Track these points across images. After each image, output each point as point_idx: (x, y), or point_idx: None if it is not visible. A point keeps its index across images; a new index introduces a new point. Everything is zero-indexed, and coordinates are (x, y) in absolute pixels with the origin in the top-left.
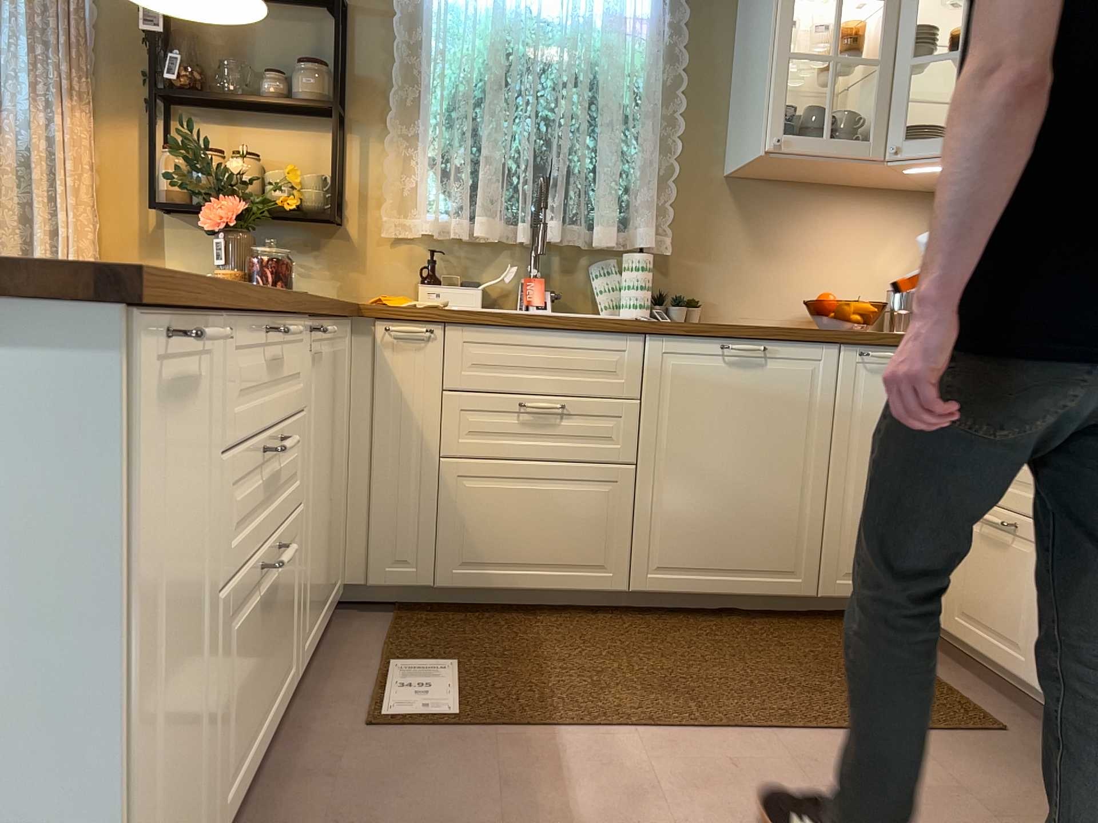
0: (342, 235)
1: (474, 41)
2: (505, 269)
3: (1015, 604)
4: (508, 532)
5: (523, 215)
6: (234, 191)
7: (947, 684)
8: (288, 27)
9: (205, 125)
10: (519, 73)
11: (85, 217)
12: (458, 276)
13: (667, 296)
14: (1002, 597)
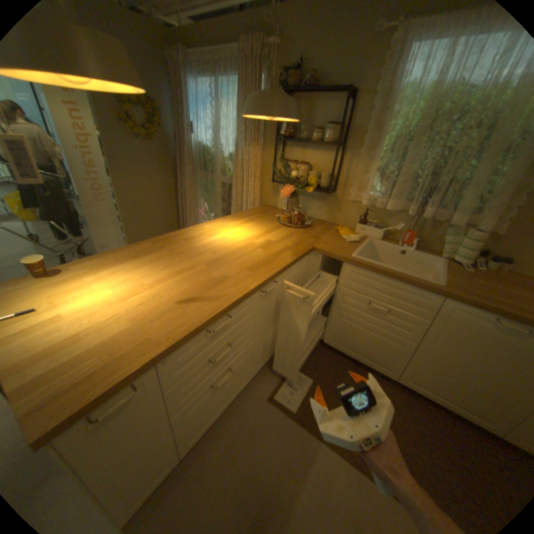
0: (334, 196)
1: (419, 102)
2: (400, 221)
3: None
4: (353, 340)
5: (415, 202)
6: (291, 182)
7: None
8: (329, 102)
9: (293, 147)
10: (440, 121)
11: (255, 181)
12: (375, 222)
13: (491, 251)
14: None
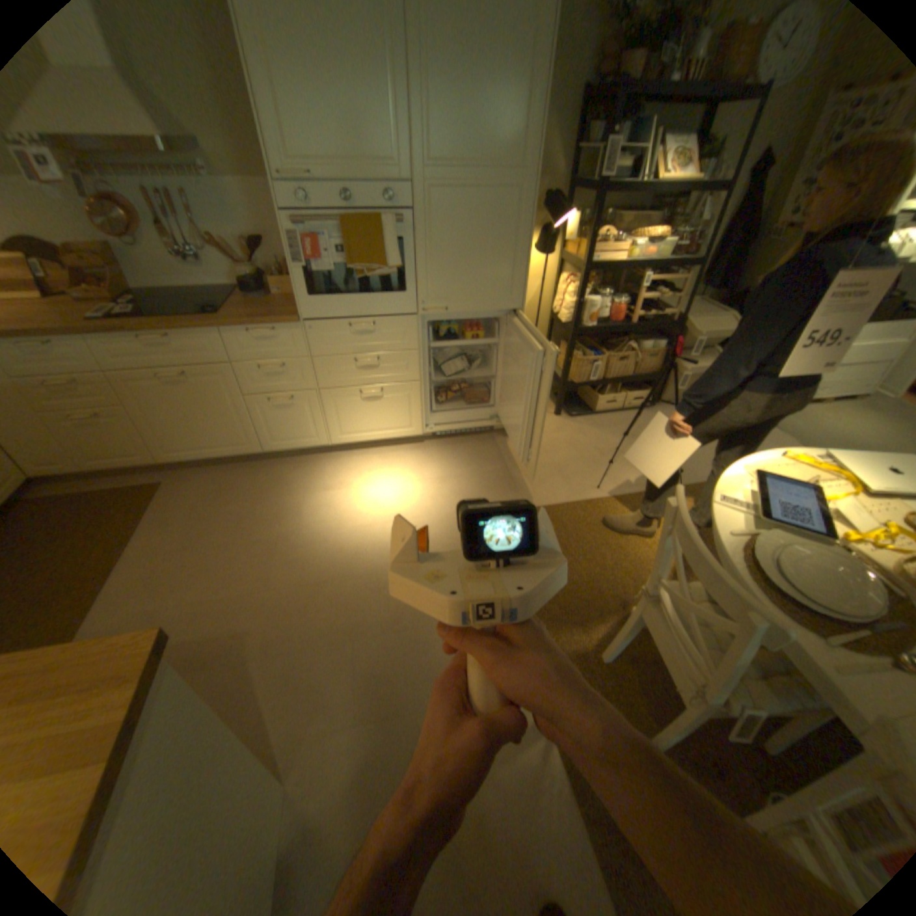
0: None
1: None
2: None
3: (118, 442)
4: None
5: None
6: None
7: (110, 488)
8: None
9: None
10: None
11: None
12: None
13: None
14: (108, 443)
